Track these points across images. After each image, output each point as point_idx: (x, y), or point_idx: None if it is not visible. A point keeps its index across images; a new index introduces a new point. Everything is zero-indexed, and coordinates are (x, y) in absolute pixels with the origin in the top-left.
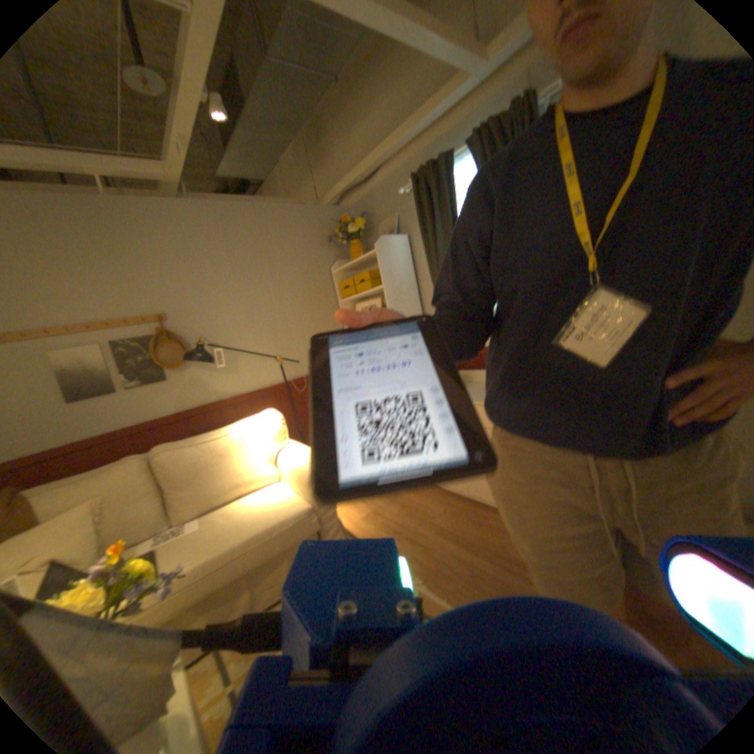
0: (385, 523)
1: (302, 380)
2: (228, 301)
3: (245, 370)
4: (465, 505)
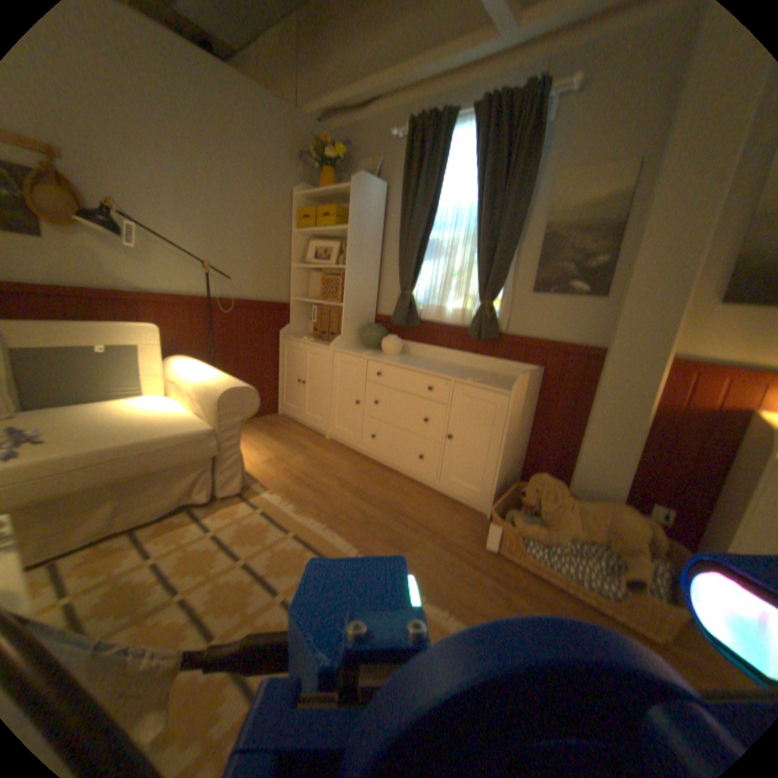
0: (288, 469)
1: (228, 302)
2: (155, 172)
3: (159, 266)
4: (372, 466)
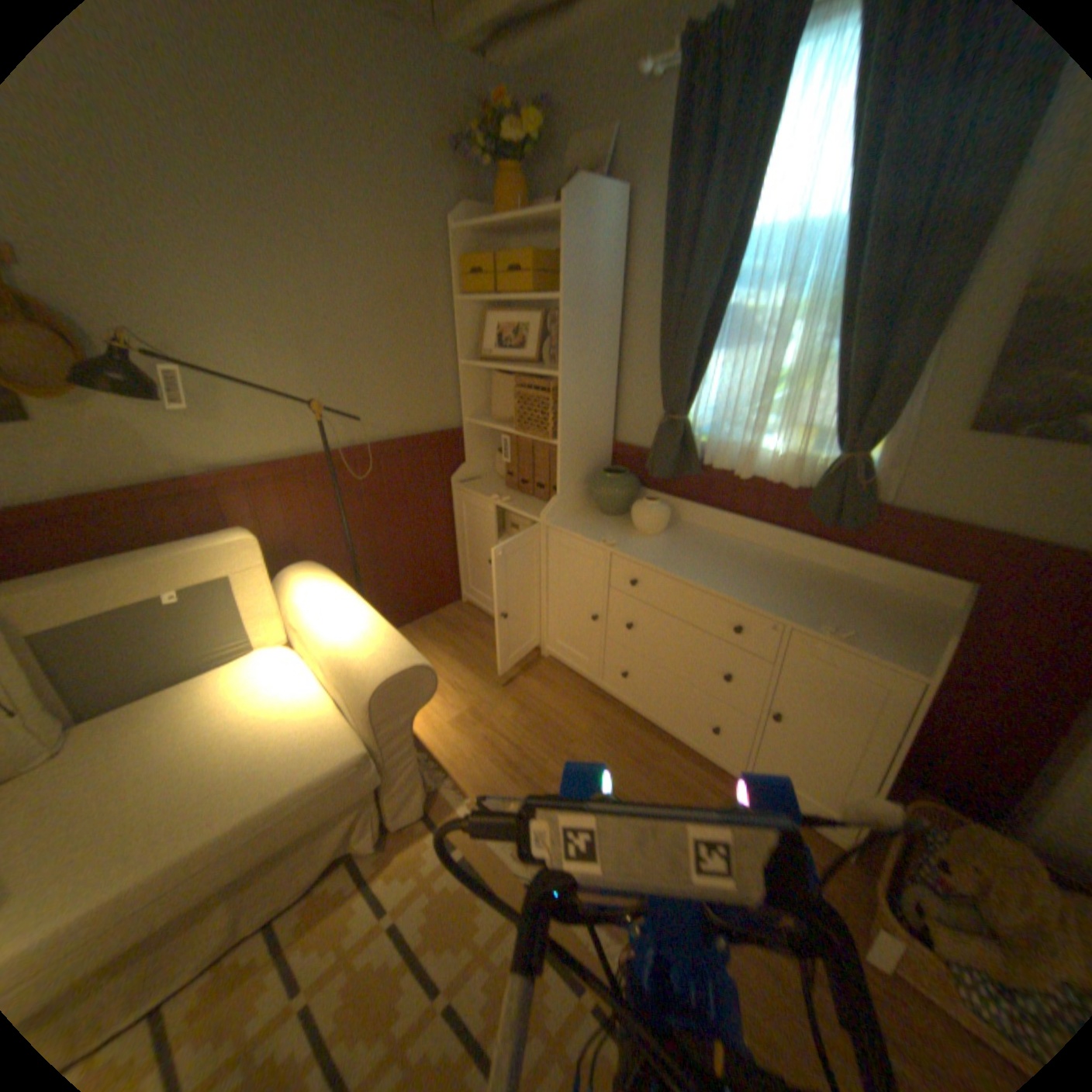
0: (491, 739)
1: (363, 452)
2: (198, 247)
3: (240, 419)
4: (626, 722)
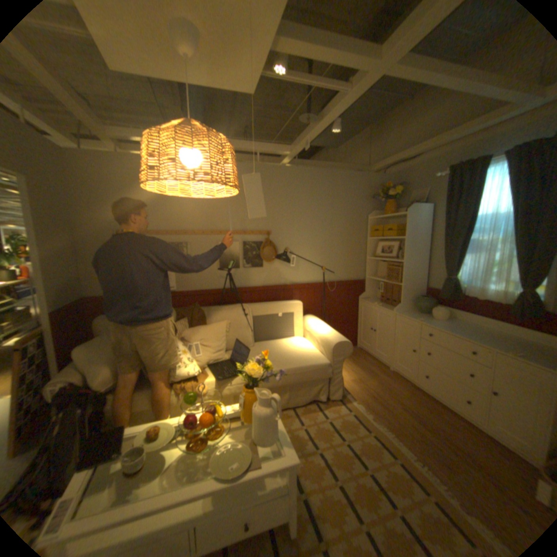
0: (367, 389)
1: (332, 284)
2: (303, 229)
3: (302, 271)
4: (427, 399)
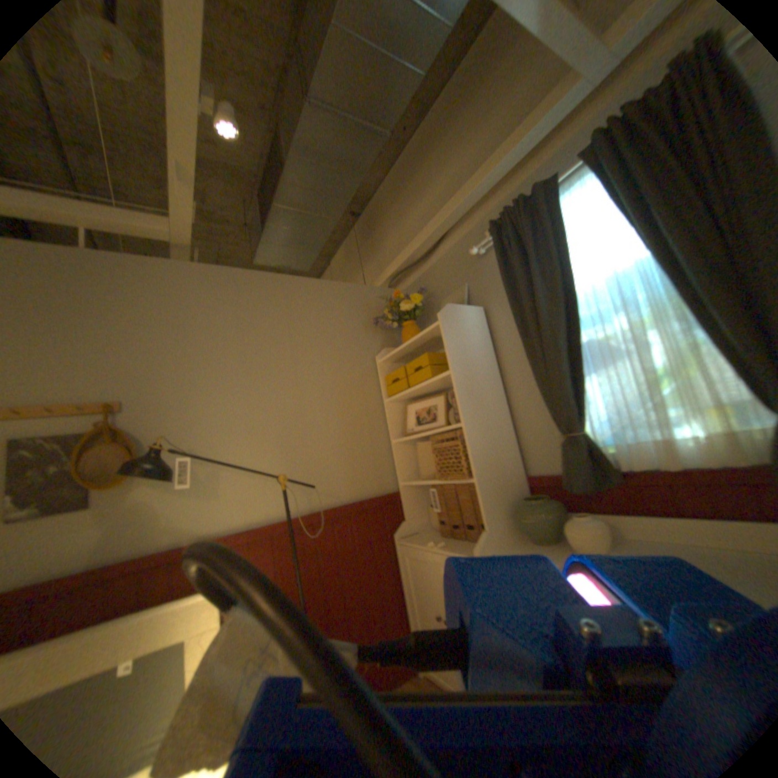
0: None
1: (321, 516)
2: (224, 391)
3: (231, 497)
4: None
